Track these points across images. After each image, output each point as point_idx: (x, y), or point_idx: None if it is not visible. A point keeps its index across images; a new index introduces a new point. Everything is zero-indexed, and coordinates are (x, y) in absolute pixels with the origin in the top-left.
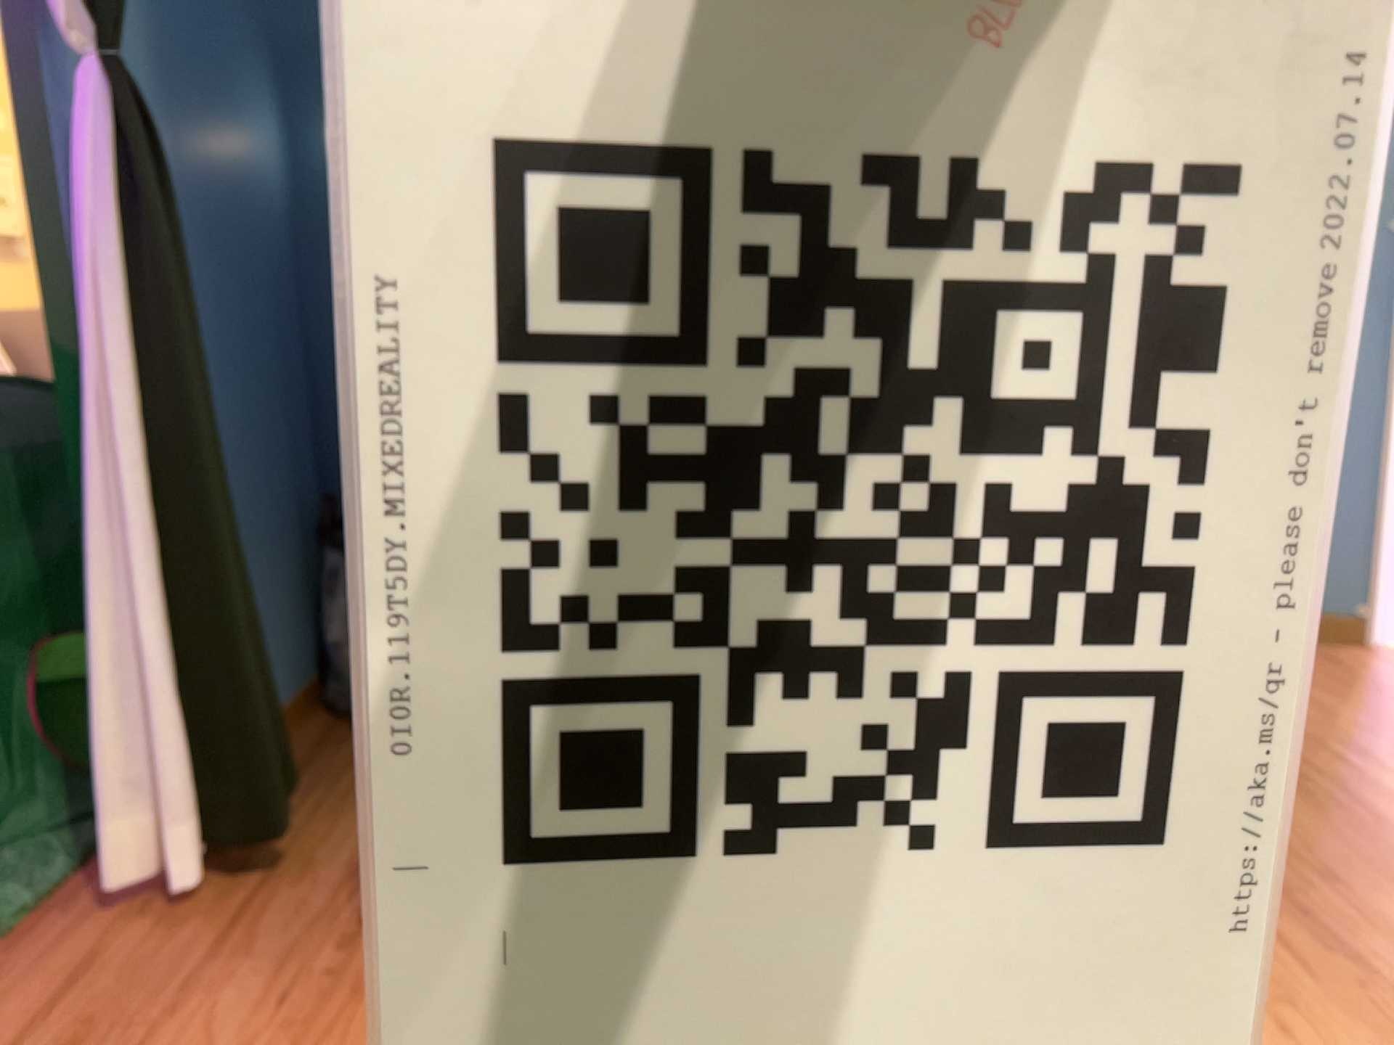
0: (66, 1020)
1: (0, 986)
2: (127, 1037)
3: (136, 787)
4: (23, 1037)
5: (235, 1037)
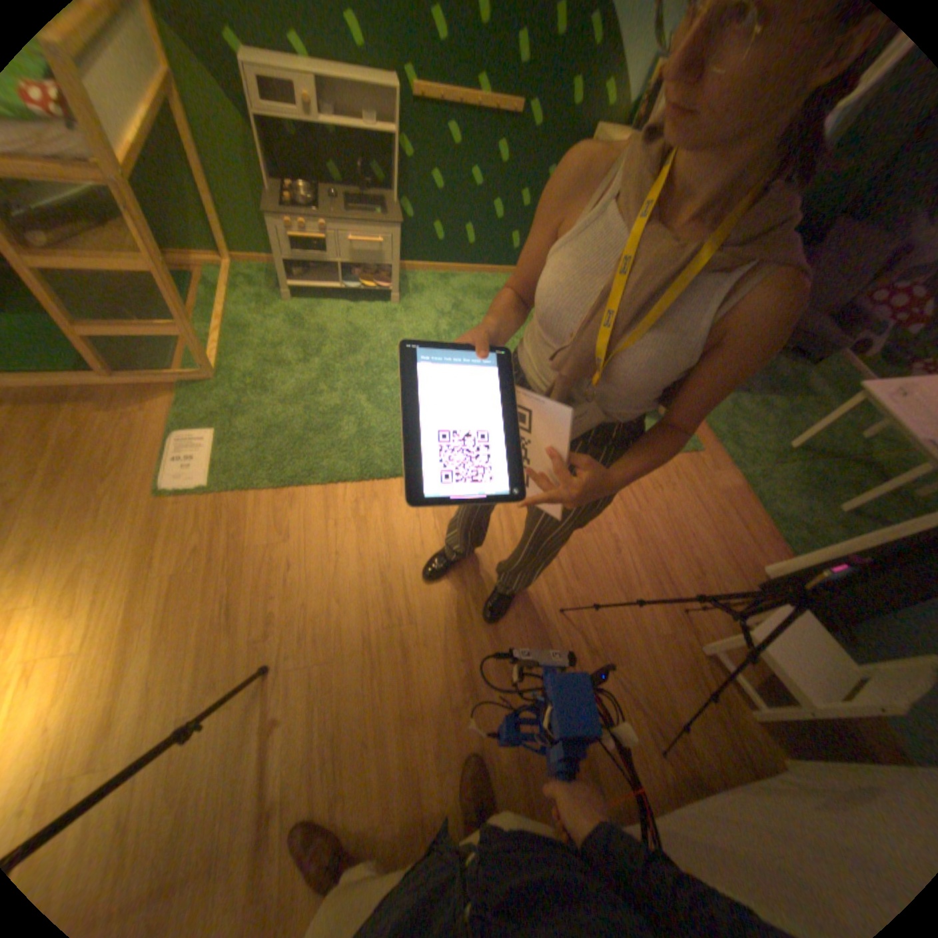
0: (732, 528)
1: (763, 538)
2: (711, 523)
3: (801, 560)
4: (734, 521)
5: (687, 525)
